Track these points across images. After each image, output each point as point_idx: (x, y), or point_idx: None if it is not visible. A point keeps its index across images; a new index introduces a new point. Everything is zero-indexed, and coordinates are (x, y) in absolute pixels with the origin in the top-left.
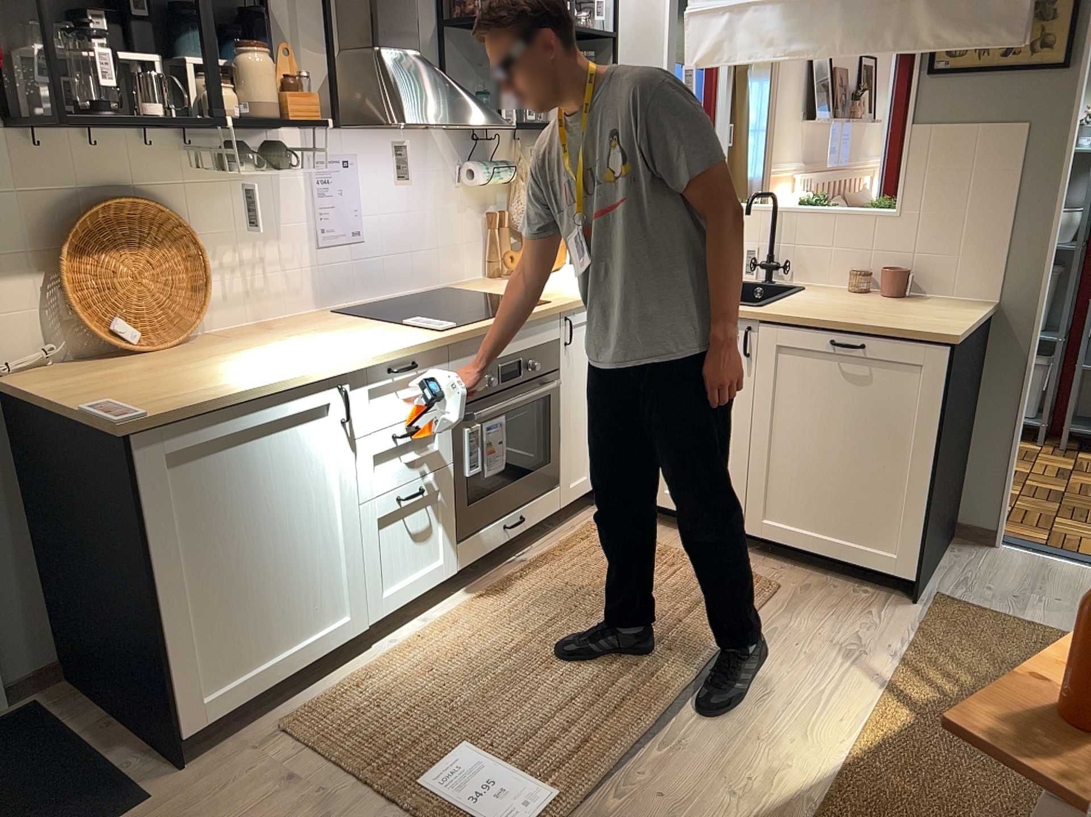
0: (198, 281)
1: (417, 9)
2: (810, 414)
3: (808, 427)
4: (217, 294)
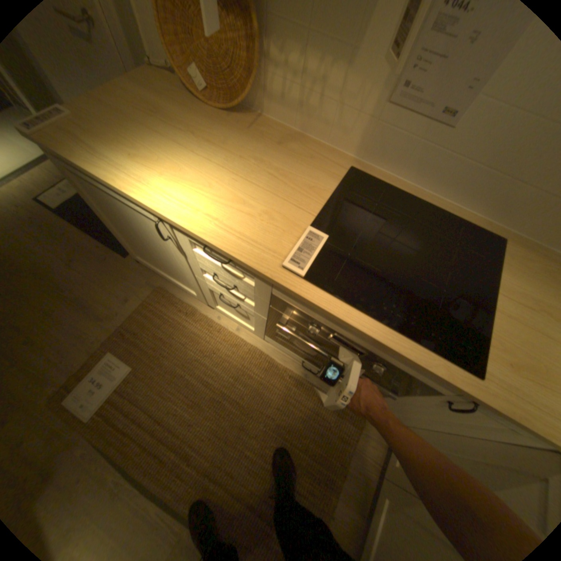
0: (252, 65)
1: None
2: None
3: None
4: (277, 87)
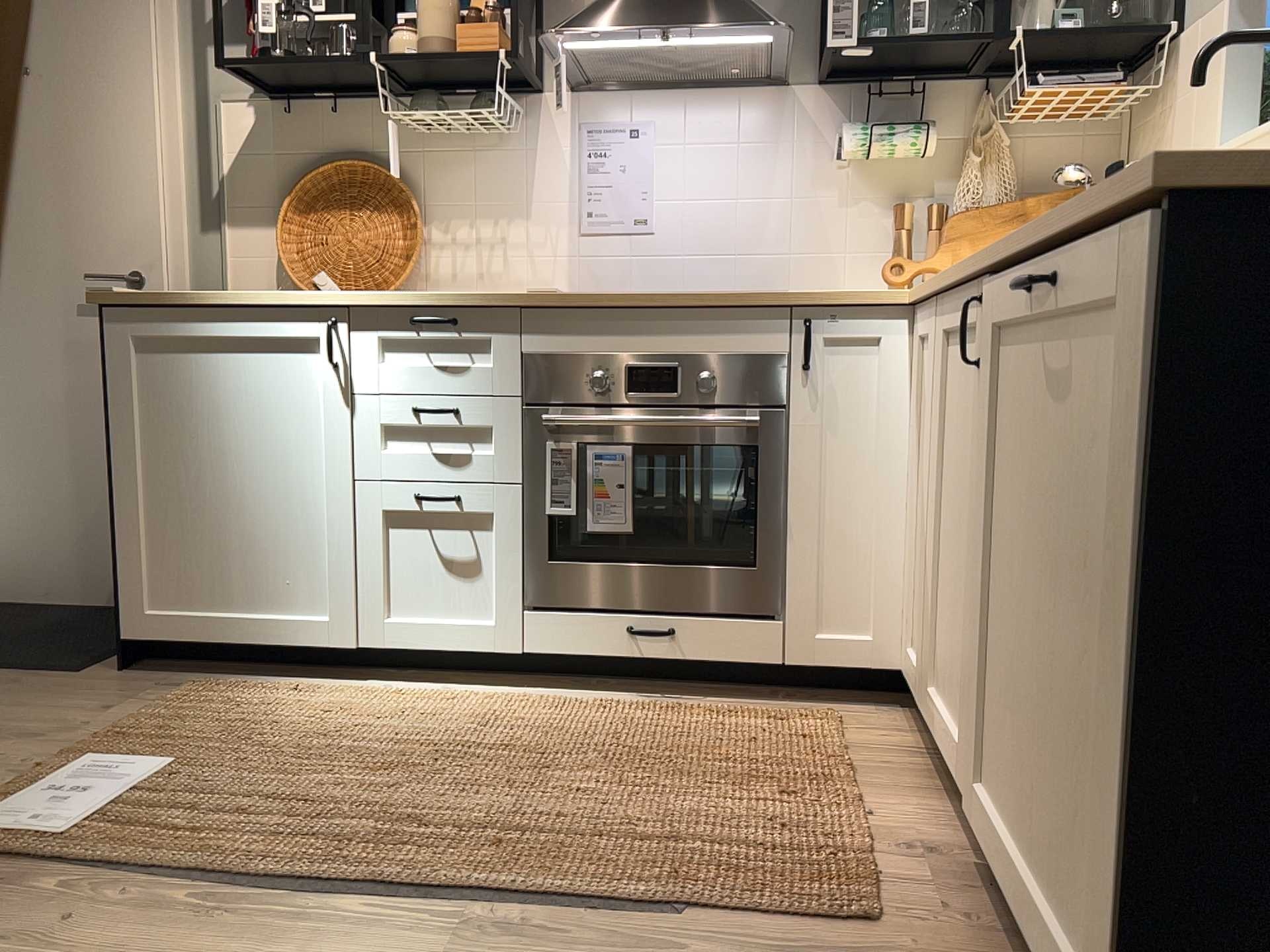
0: (410, 248)
1: None
2: (1030, 506)
3: (1028, 545)
4: (442, 269)
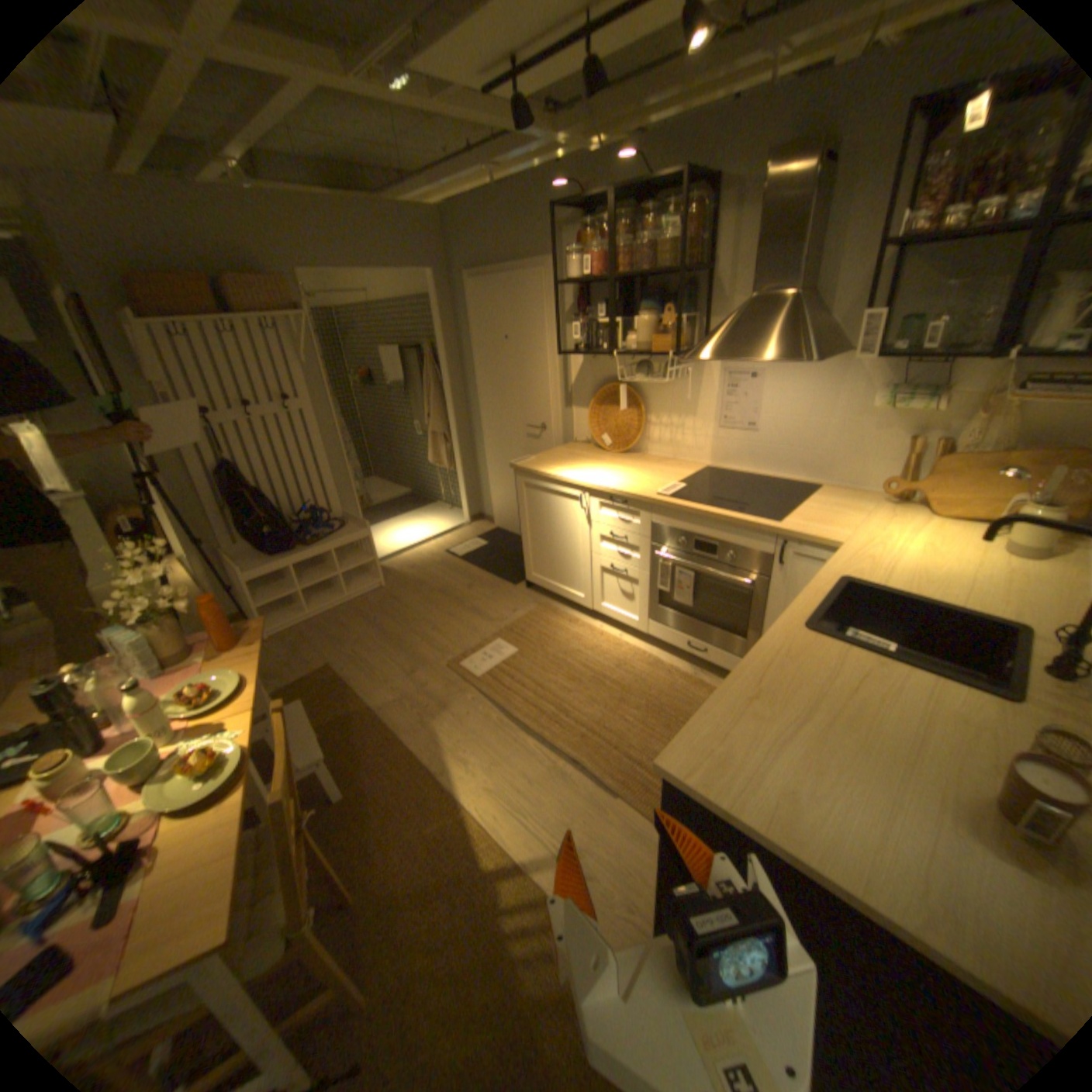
0: (639, 427)
1: (867, 236)
2: None
3: None
4: (654, 436)
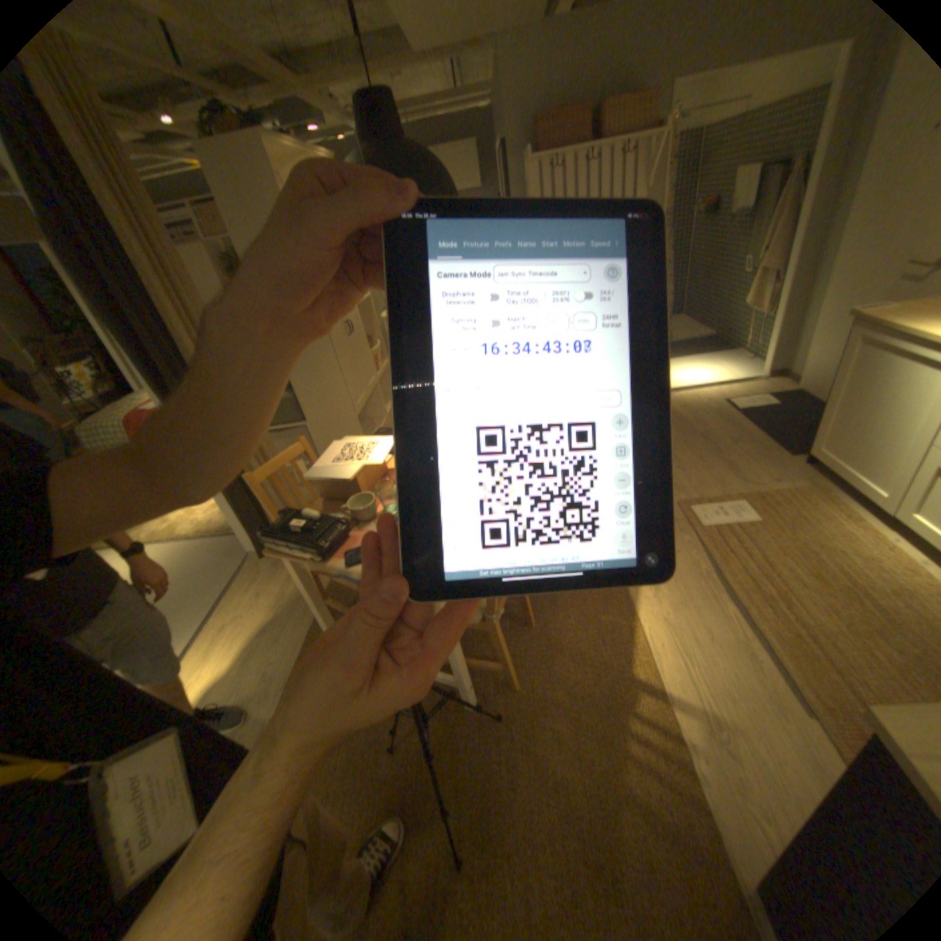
0: None
1: None
2: None
3: None
4: None
